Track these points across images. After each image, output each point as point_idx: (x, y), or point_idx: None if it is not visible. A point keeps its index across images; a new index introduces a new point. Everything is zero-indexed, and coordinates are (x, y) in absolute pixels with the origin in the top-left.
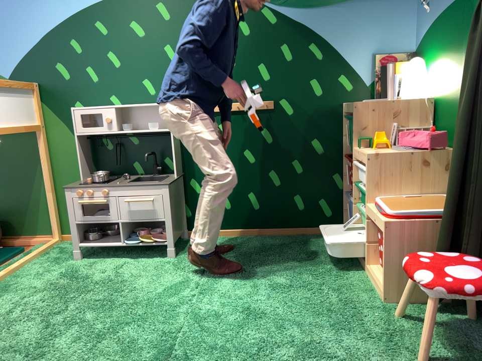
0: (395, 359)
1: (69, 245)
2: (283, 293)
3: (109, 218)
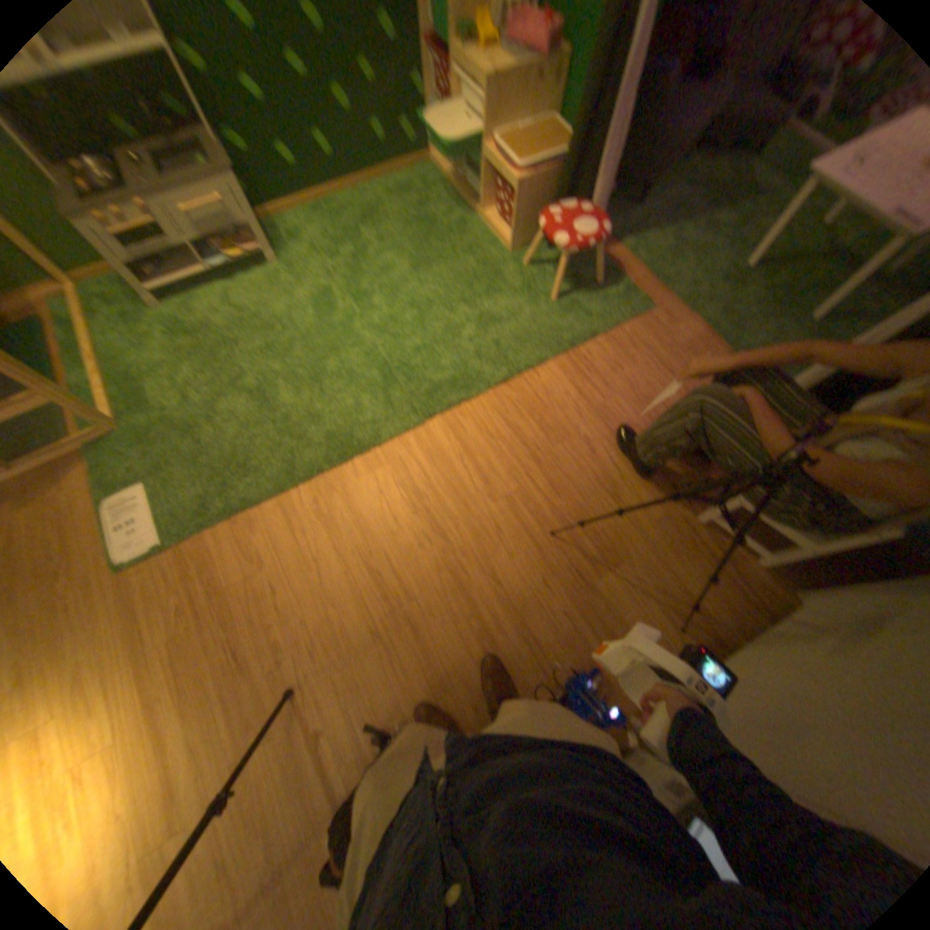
0: (535, 307)
1: (104, 290)
2: (426, 274)
3: (158, 239)
